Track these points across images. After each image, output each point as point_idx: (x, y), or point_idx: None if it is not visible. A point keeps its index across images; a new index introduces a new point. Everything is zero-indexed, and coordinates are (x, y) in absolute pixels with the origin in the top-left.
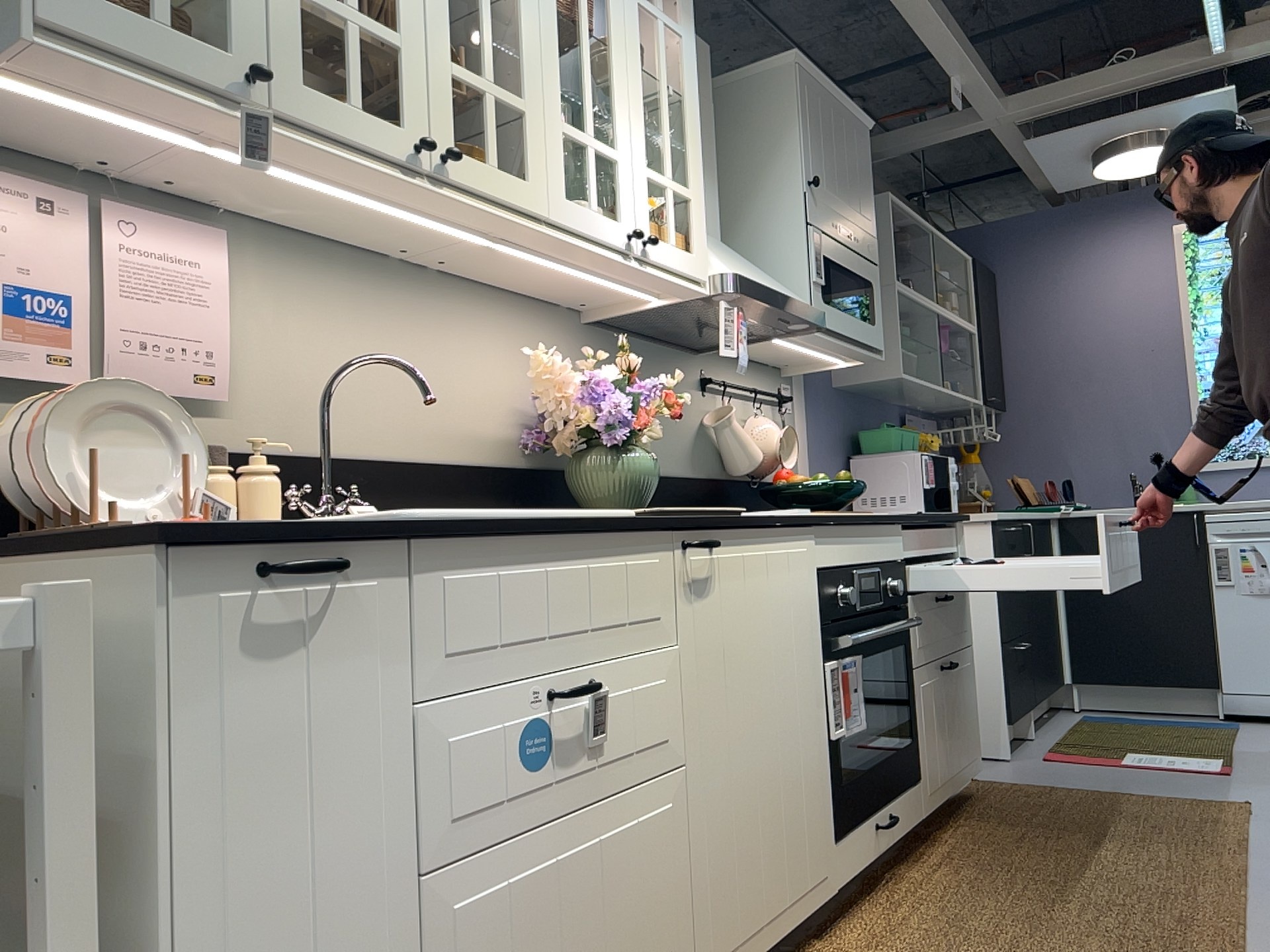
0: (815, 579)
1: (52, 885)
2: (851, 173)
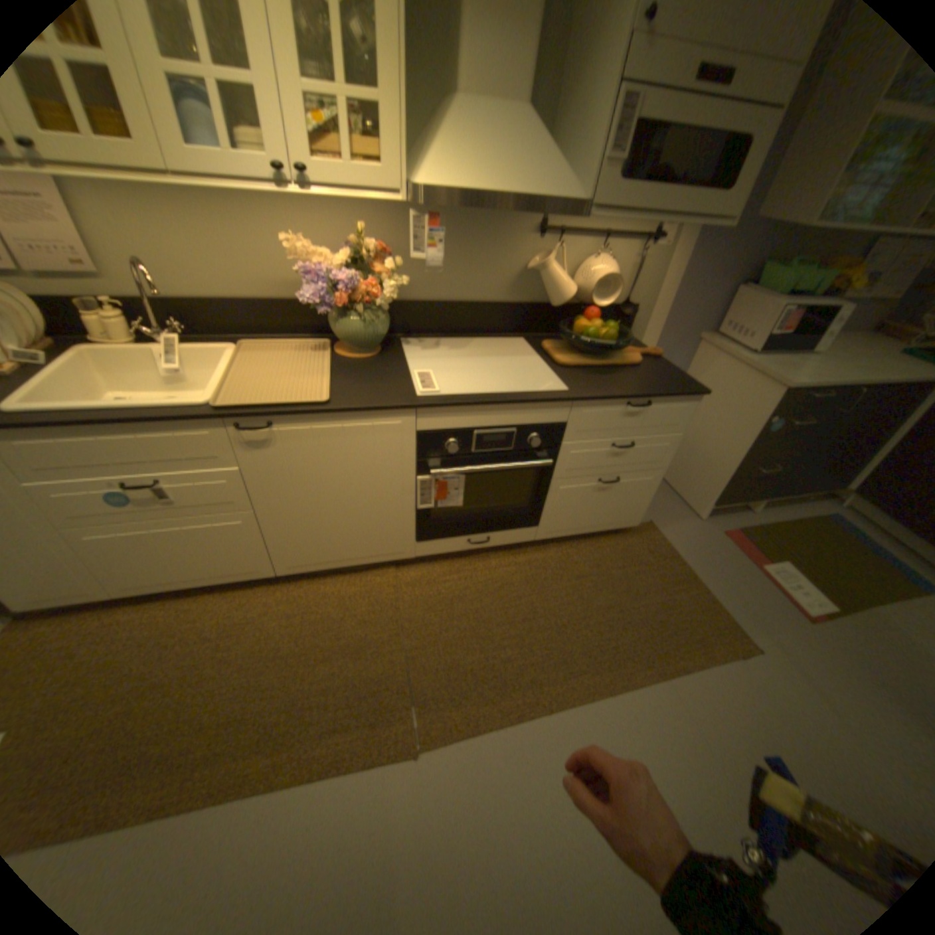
0: (417, 435)
1: None
2: None
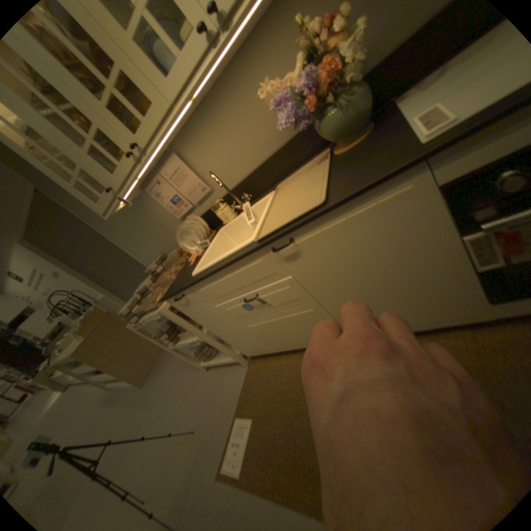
0: (442, 192)
1: (188, 329)
2: None
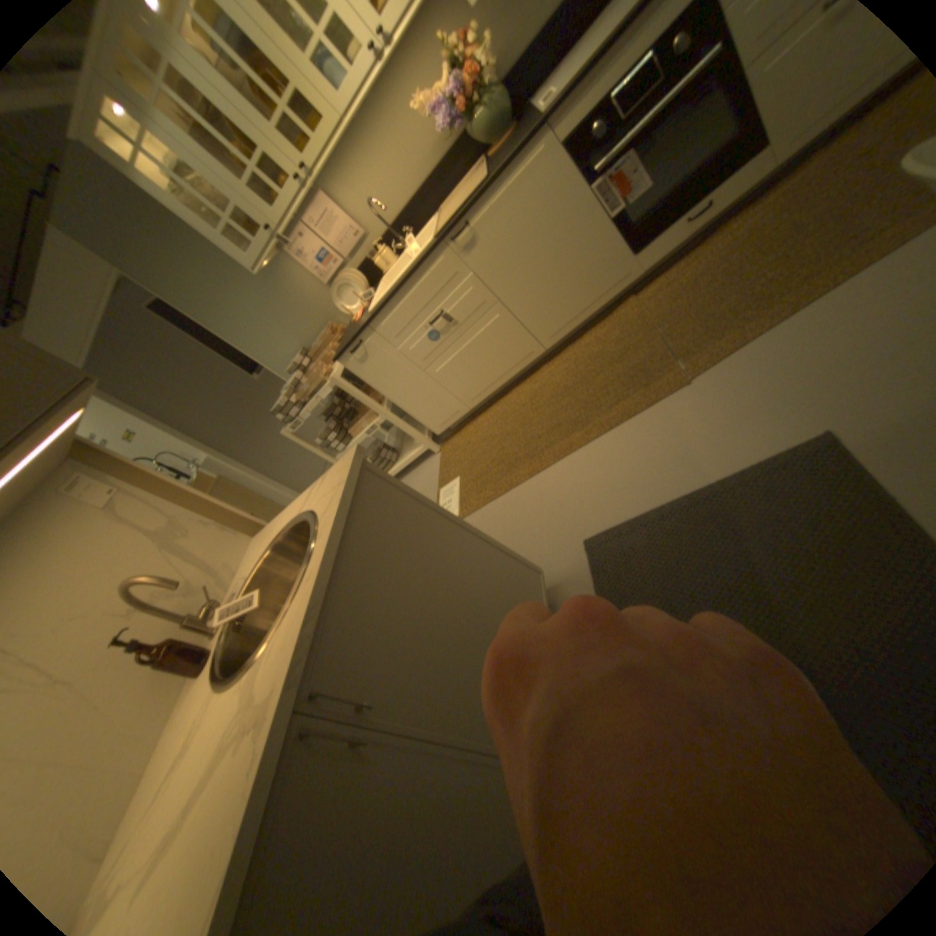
0: (565, 145)
1: (365, 401)
2: None
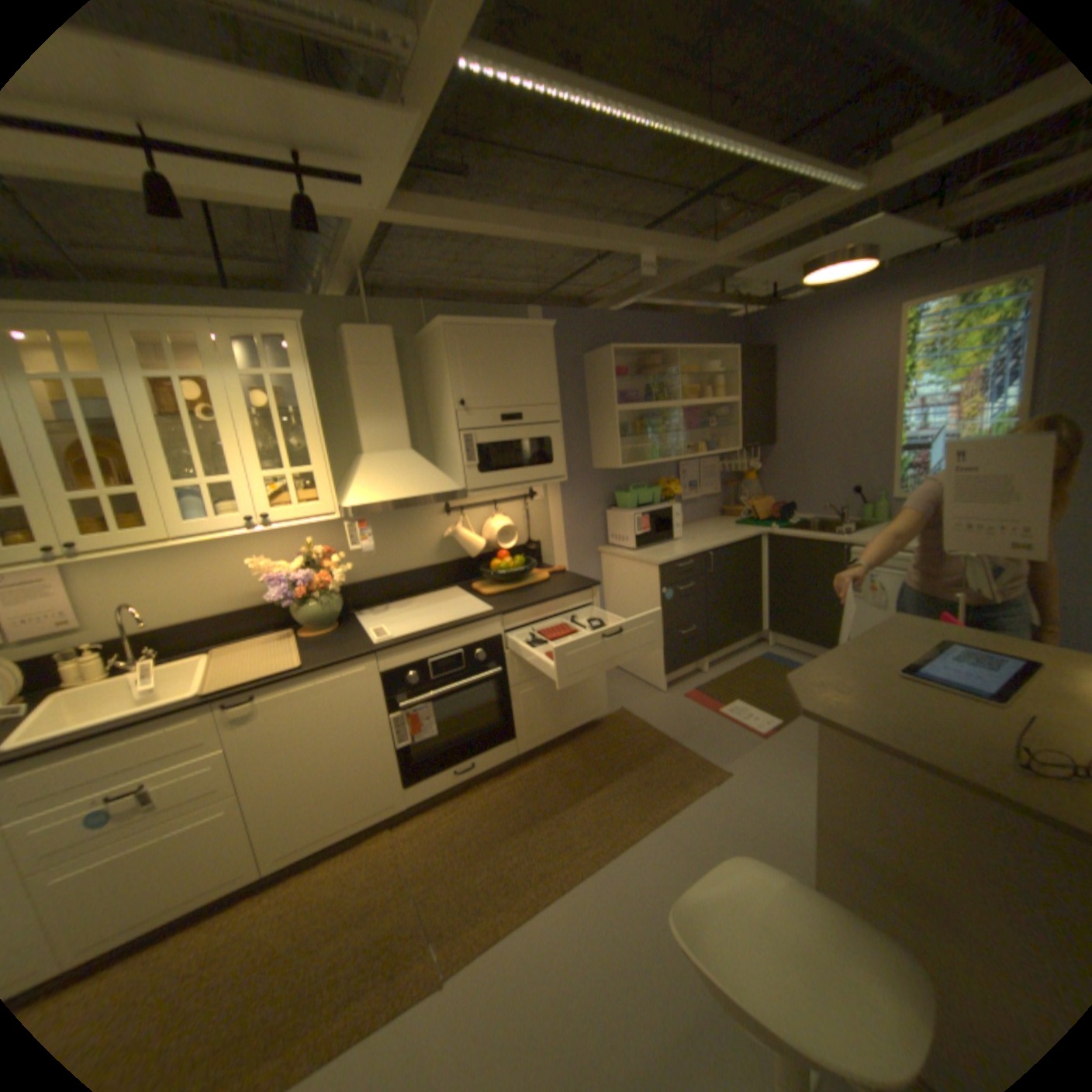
0: (380, 676)
1: None
2: (519, 372)
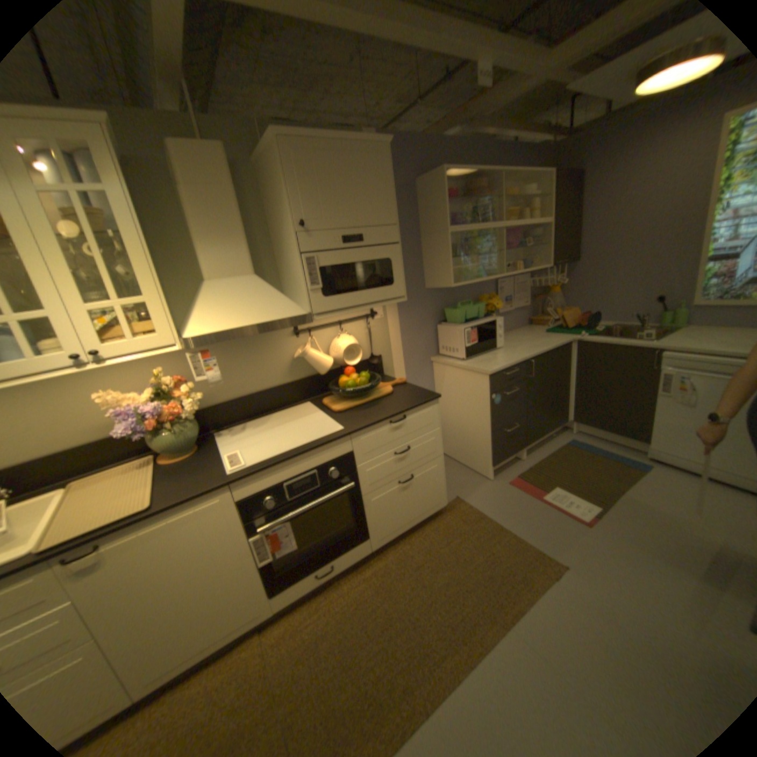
0: (236, 505)
1: None
2: (358, 190)
